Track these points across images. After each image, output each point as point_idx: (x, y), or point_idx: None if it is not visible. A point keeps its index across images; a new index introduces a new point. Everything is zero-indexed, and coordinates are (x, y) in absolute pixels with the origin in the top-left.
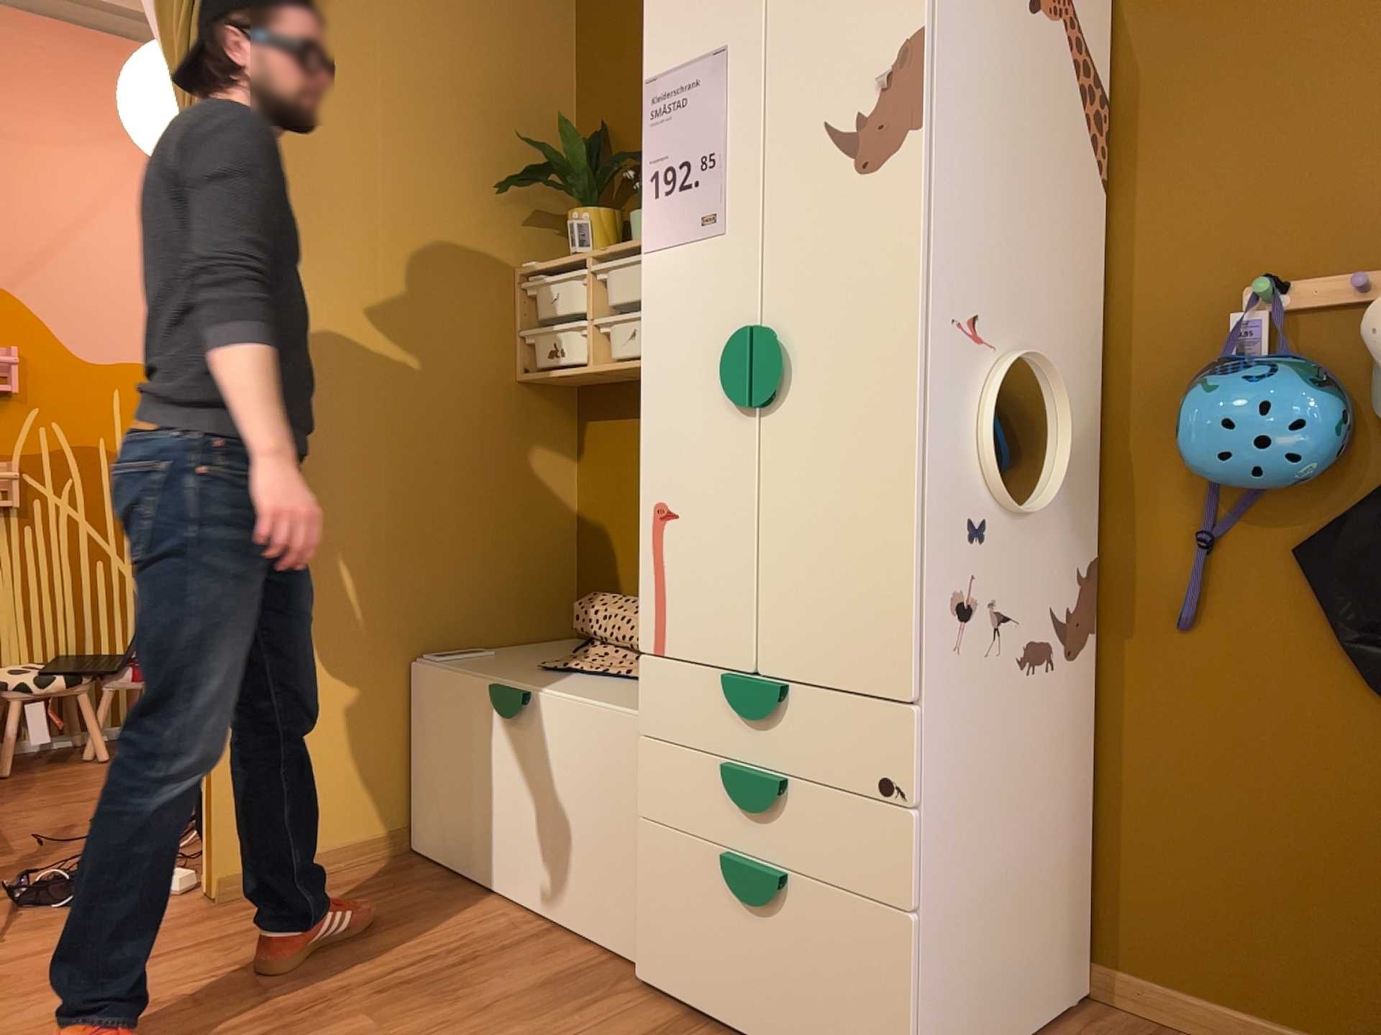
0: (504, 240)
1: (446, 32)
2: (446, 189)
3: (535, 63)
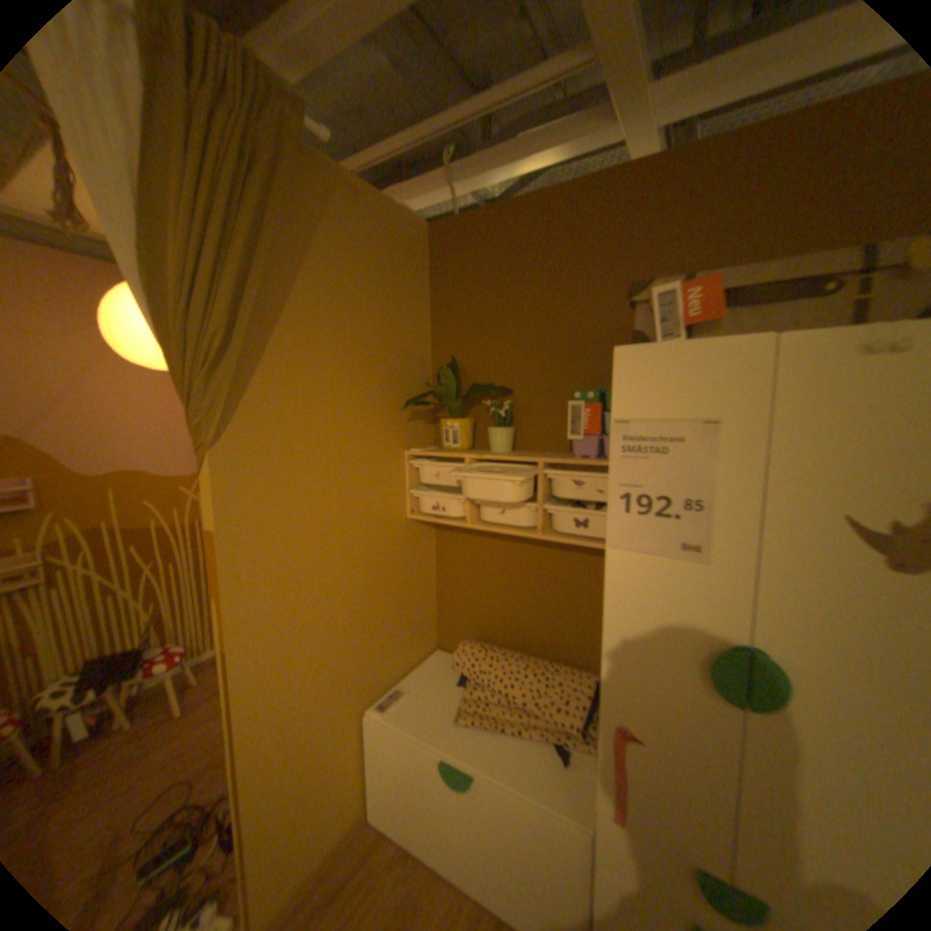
0: (398, 434)
1: (362, 302)
2: (367, 411)
3: (410, 317)
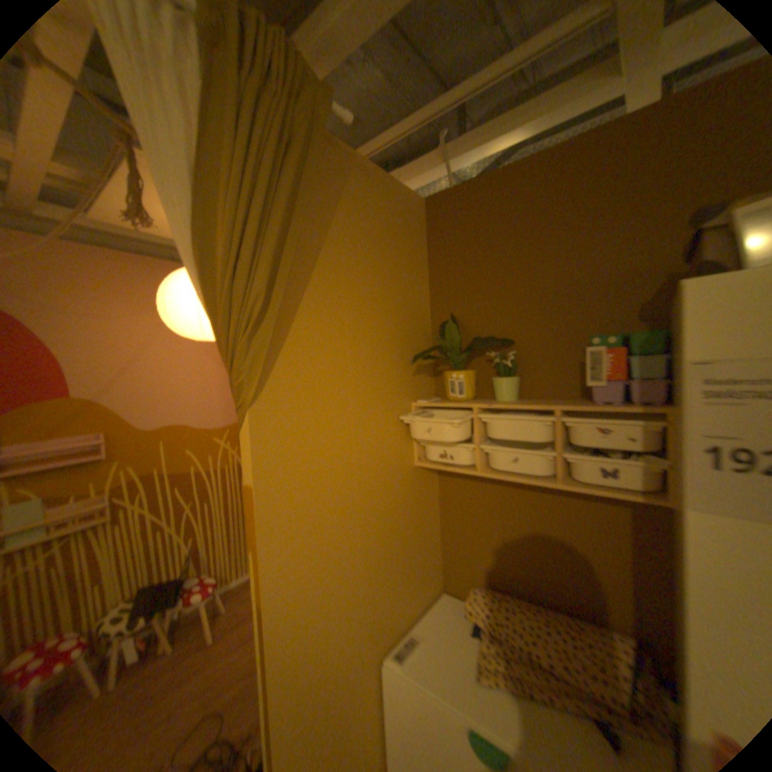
0: (405, 387)
1: (374, 268)
2: (379, 366)
3: (412, 280)
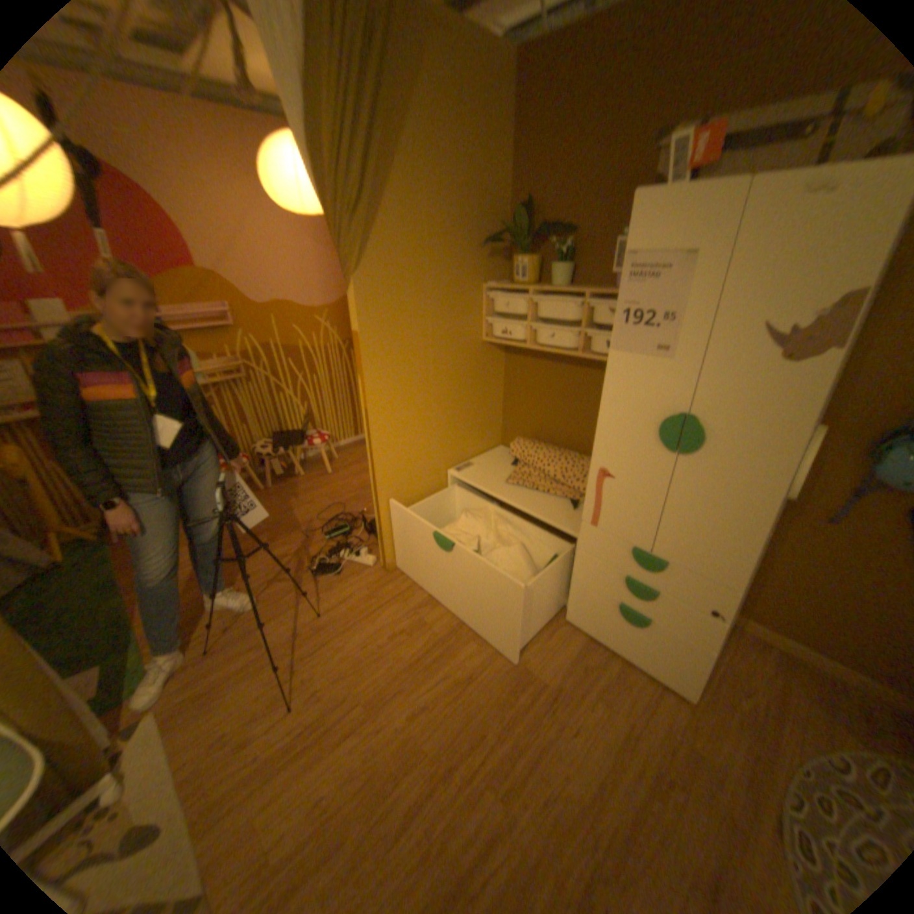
0: (478, 270)
1: (452, 147)
2: (454, 249)
3: (493, 157)
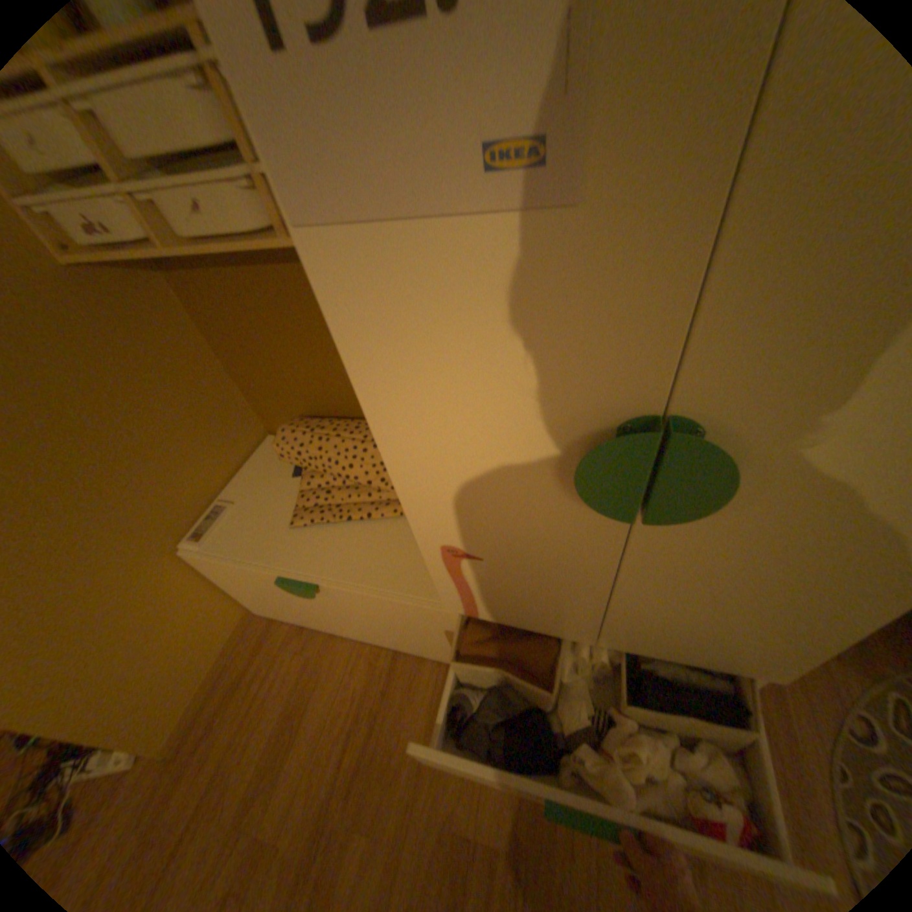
0: None
1: None
2: None
3: None
